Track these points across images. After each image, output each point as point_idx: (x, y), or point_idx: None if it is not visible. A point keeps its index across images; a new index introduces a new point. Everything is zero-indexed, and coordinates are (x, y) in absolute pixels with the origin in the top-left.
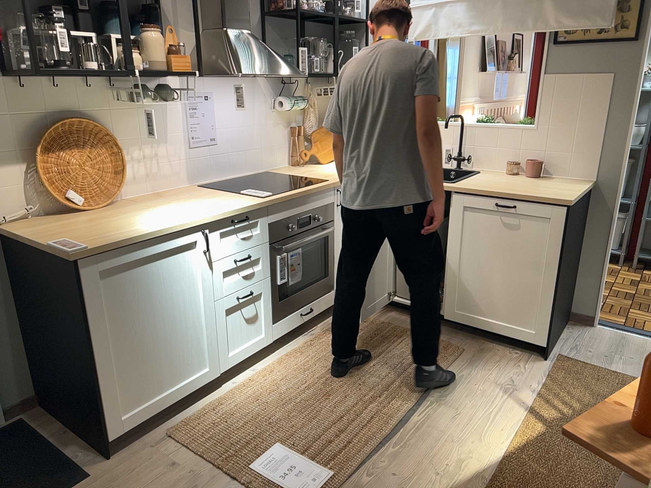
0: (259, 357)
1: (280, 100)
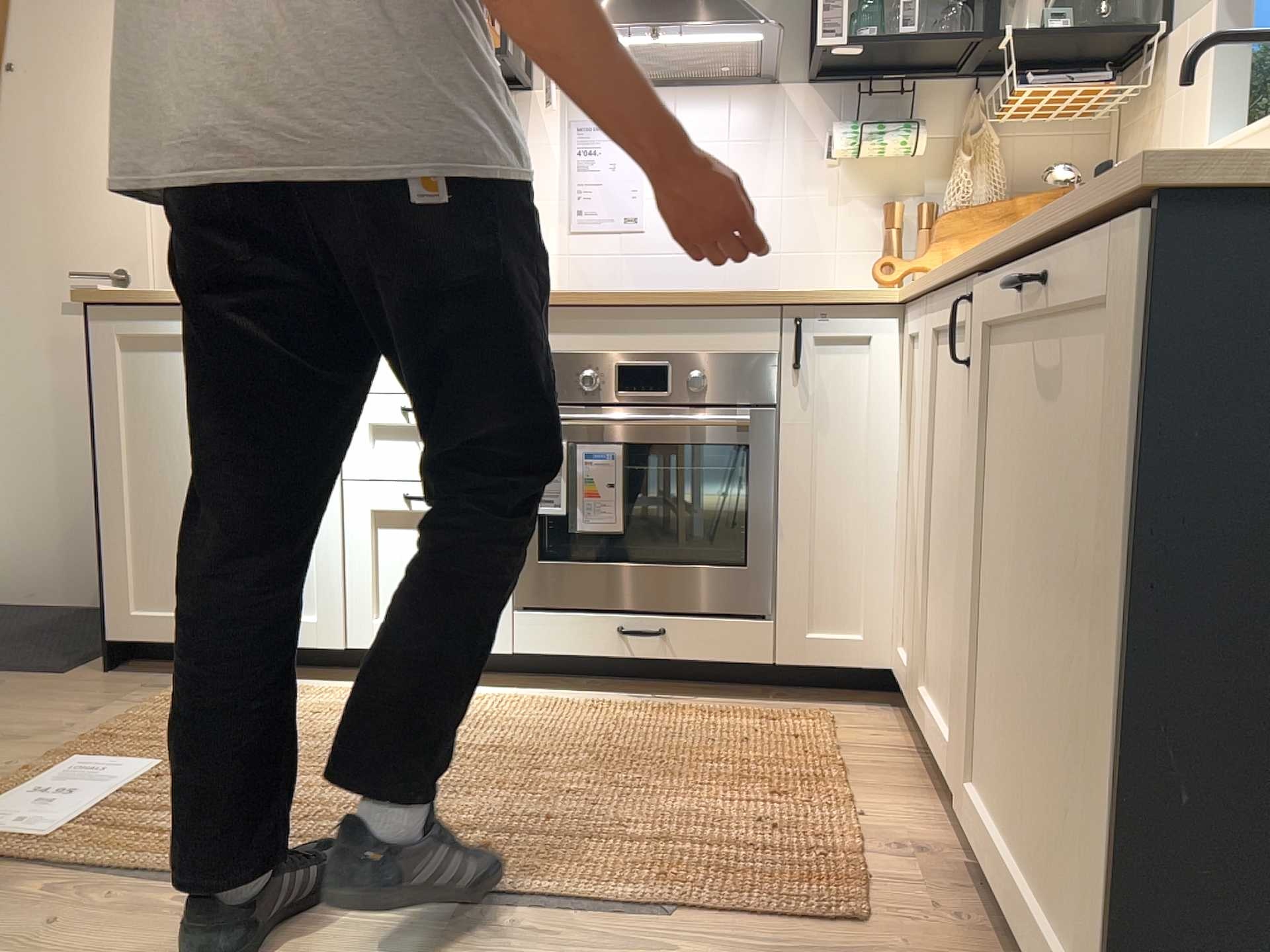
0: (493, 684)
1: (834, 131)
